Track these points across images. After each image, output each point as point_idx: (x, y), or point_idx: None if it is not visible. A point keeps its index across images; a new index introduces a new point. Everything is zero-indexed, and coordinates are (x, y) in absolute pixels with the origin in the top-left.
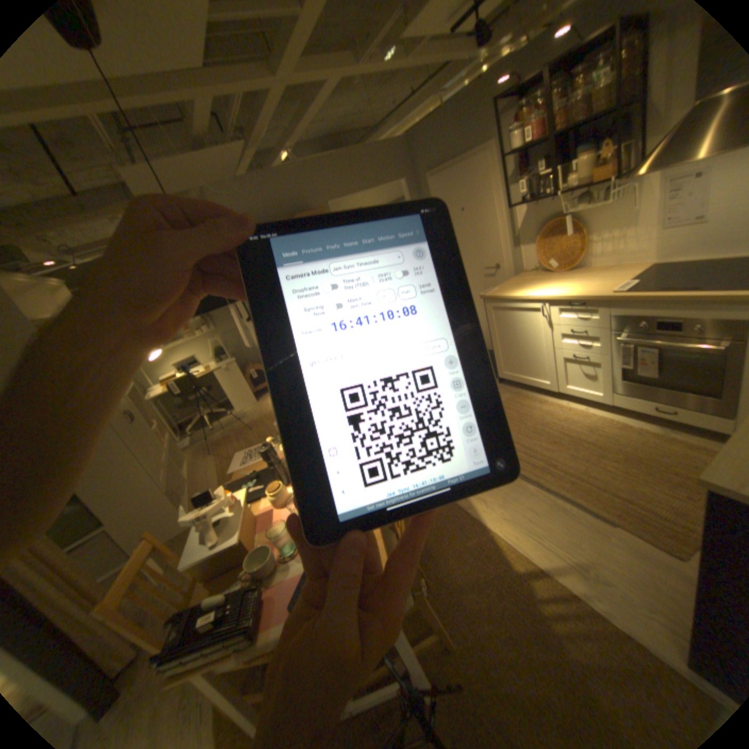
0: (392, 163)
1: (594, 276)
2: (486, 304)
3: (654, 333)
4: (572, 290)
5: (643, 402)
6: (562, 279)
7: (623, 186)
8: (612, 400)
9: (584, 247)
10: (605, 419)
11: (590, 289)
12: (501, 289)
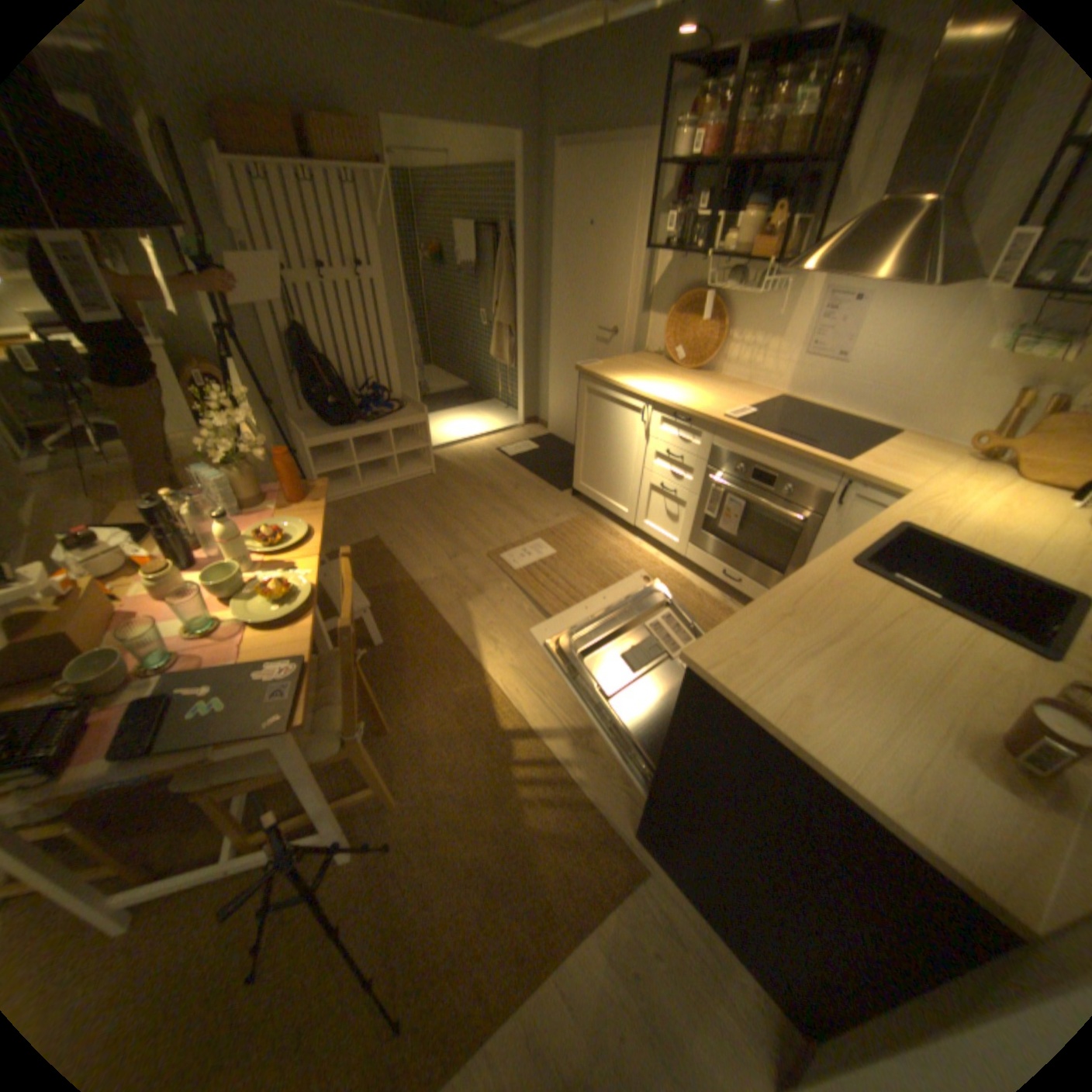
0: (512, 95)
1: (717, 389)
2: (581, 382)
3: (748, 481)
4: (685, 398)
5: (714, 560)
6: (682, 379)
7: (786, 278)
8: (686, 551)
9: (720, 344)
10: (671, 571)
11: (703, 404)
12: (606, 367)
